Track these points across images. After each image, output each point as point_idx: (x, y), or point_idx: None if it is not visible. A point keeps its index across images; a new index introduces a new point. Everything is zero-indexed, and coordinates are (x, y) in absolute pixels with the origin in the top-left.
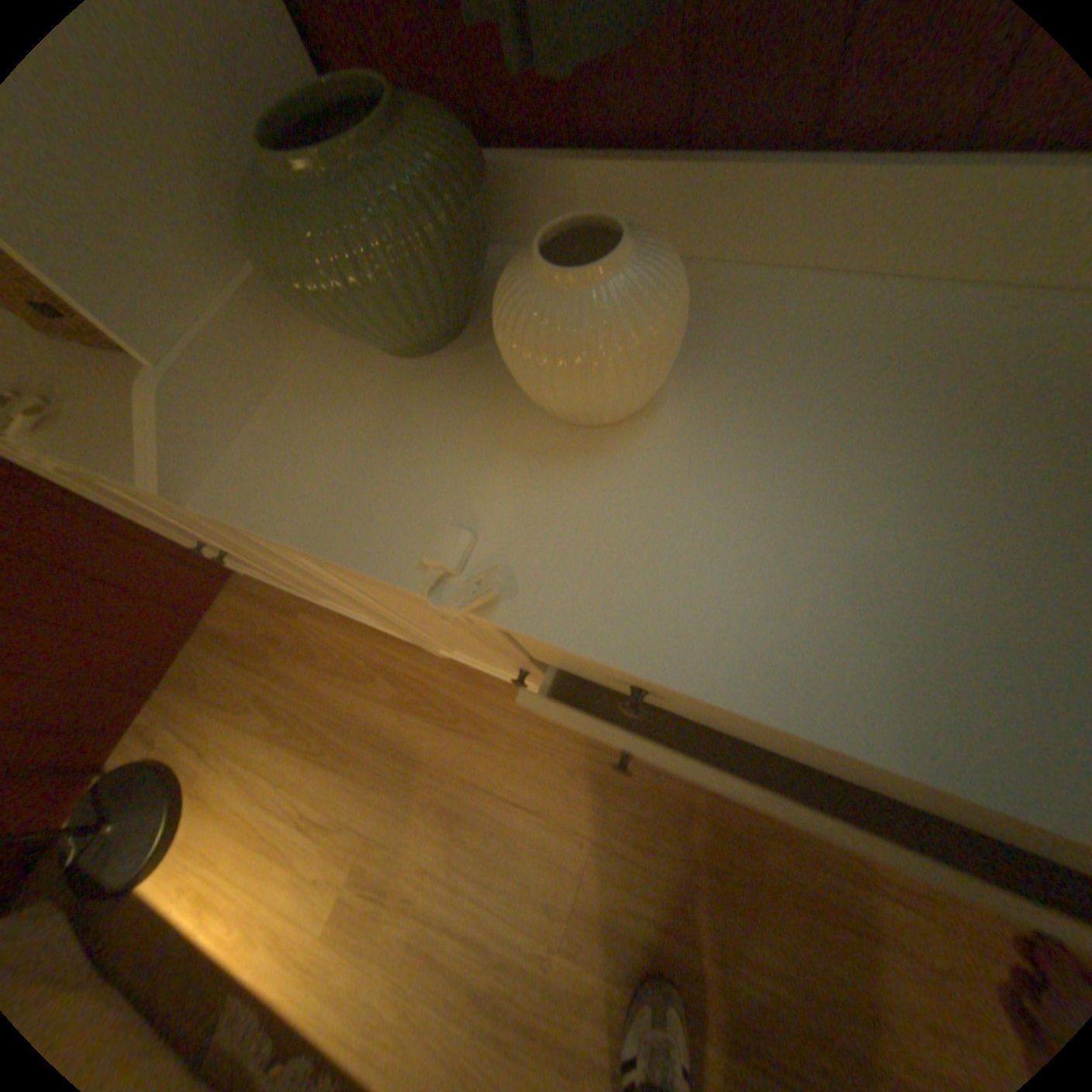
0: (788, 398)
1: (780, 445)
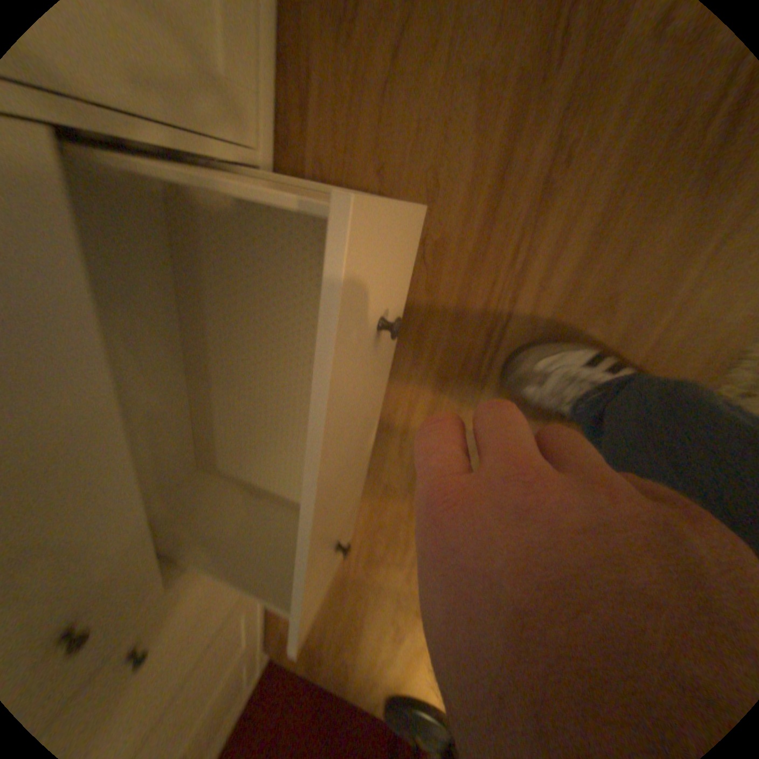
0: None
1: None
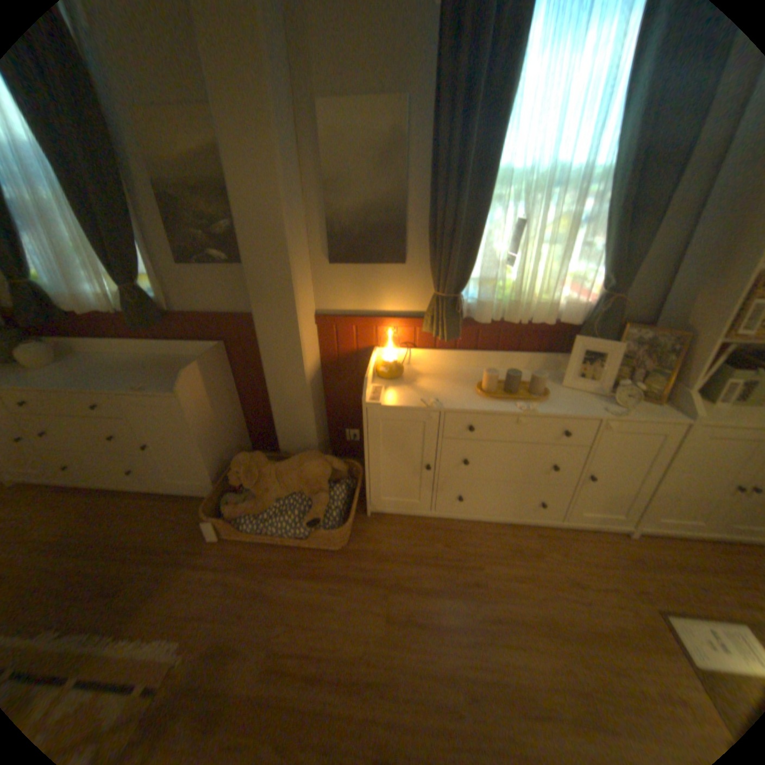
0: (67, 366)
1: (59, 370)
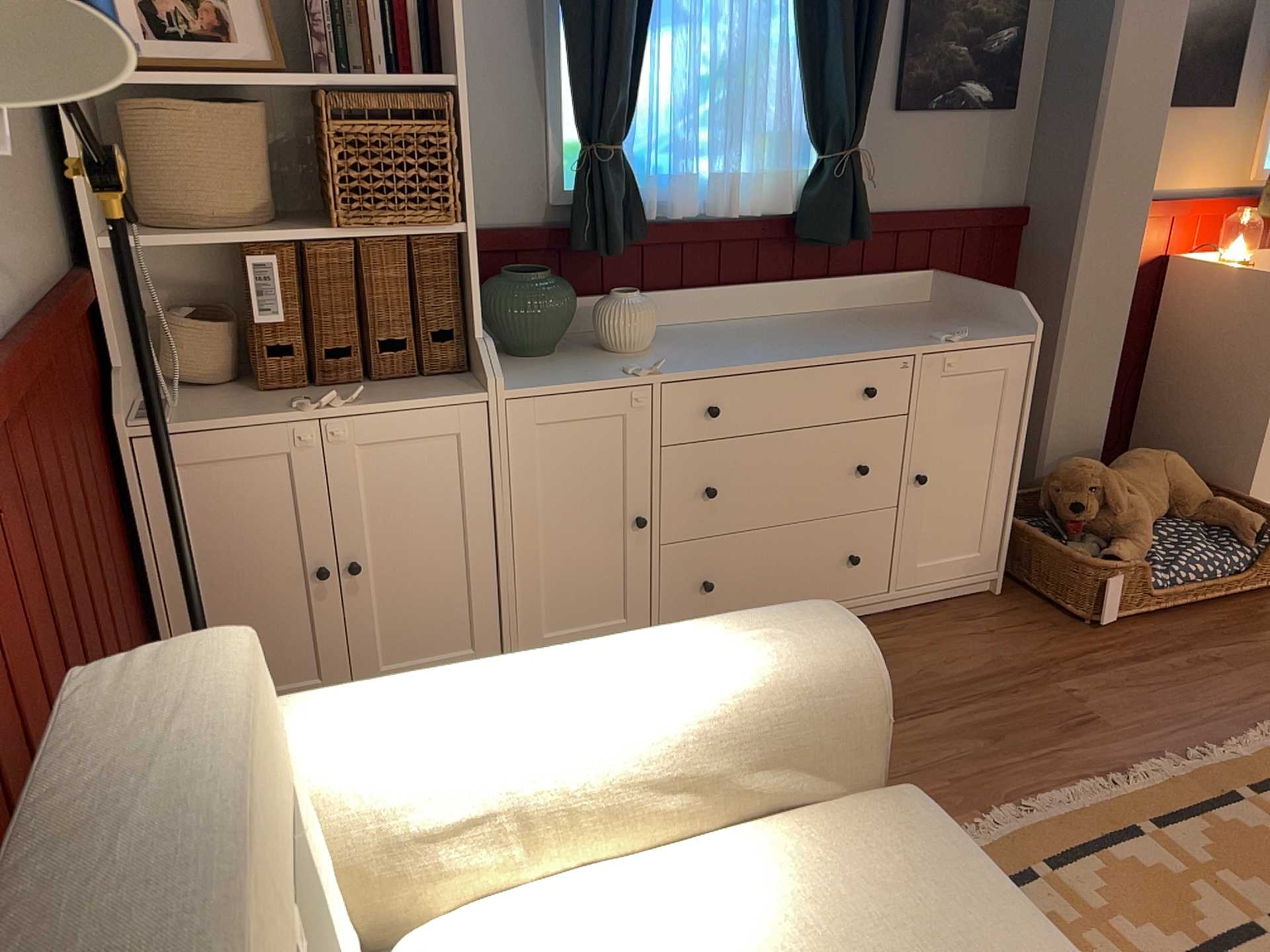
0: (686, 339)
1: (695, 344)
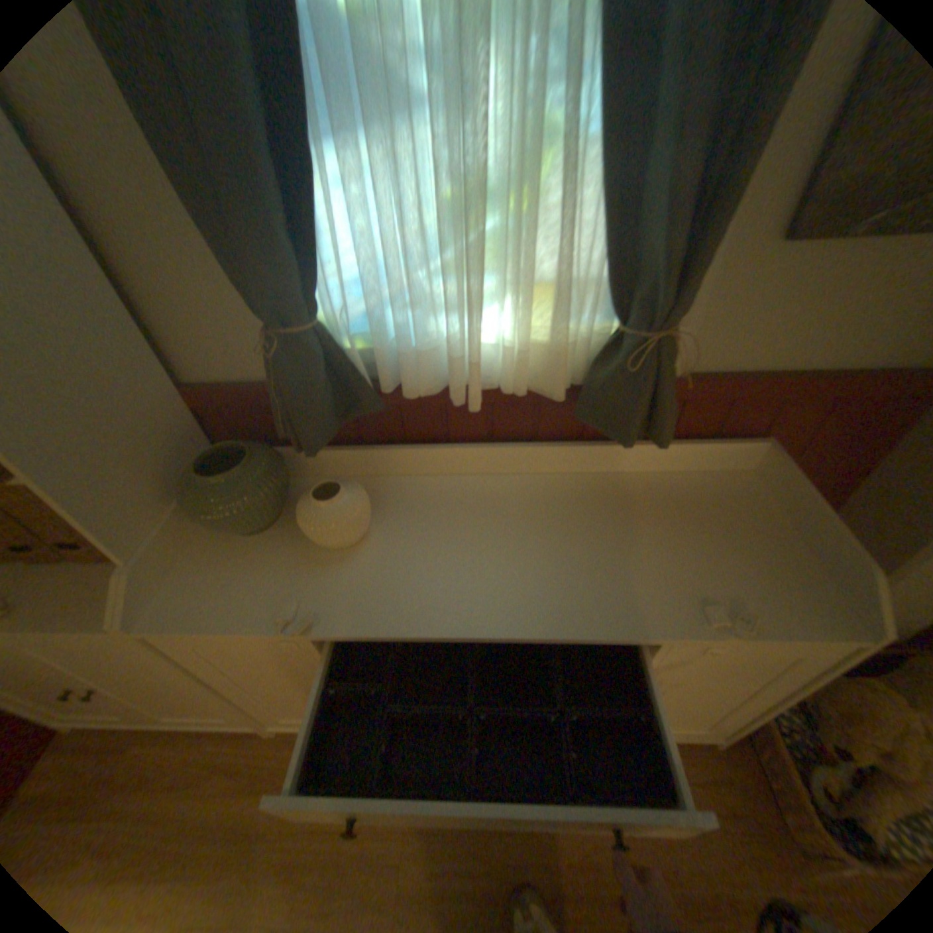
0: (414, 524)
1: (412, 542)
